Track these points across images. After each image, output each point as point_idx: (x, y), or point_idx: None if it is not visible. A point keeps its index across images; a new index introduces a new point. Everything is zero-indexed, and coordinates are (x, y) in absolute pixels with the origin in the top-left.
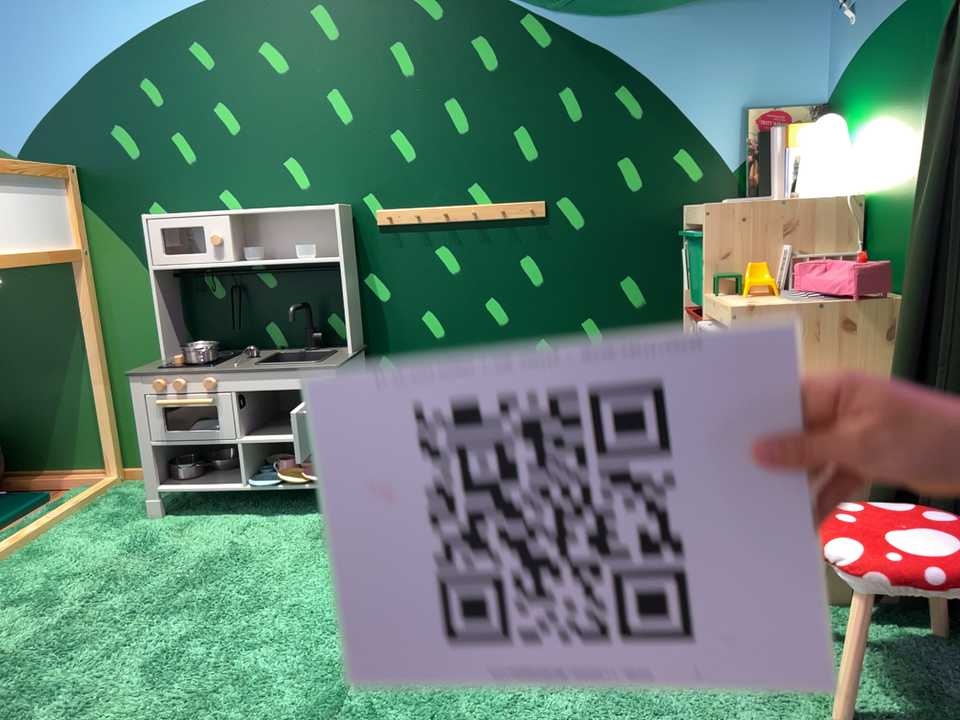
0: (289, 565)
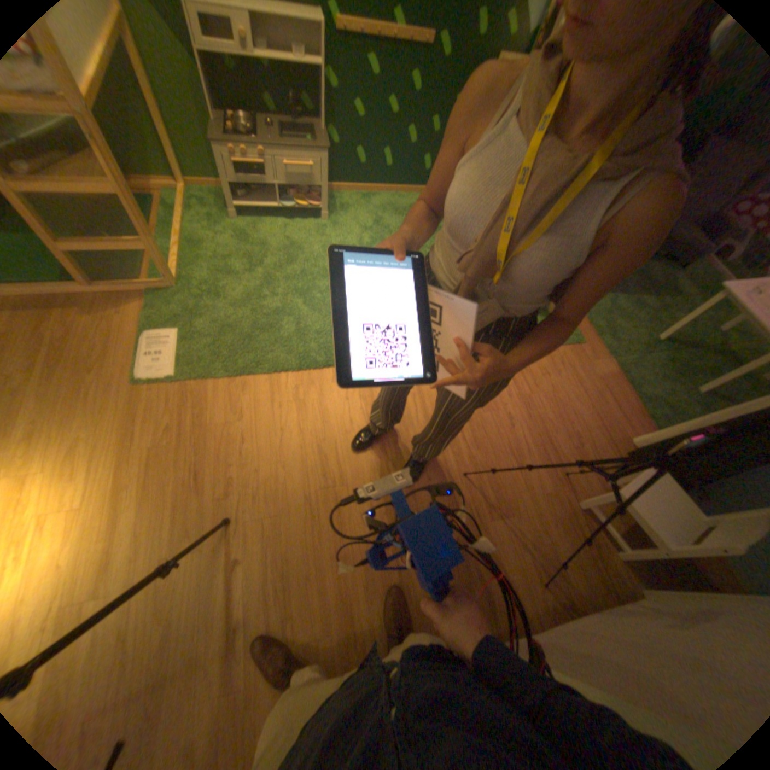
0: (320, 252)
